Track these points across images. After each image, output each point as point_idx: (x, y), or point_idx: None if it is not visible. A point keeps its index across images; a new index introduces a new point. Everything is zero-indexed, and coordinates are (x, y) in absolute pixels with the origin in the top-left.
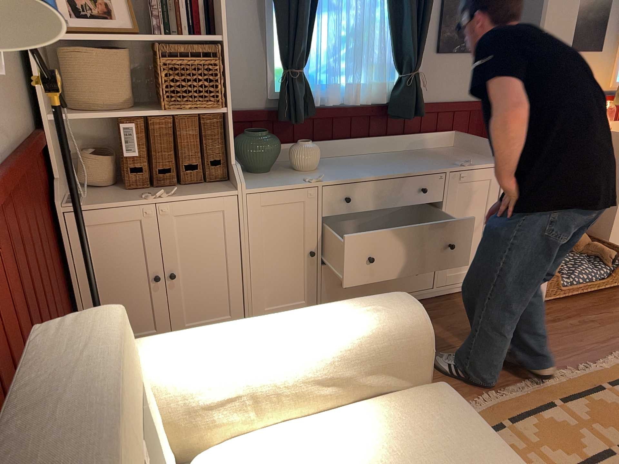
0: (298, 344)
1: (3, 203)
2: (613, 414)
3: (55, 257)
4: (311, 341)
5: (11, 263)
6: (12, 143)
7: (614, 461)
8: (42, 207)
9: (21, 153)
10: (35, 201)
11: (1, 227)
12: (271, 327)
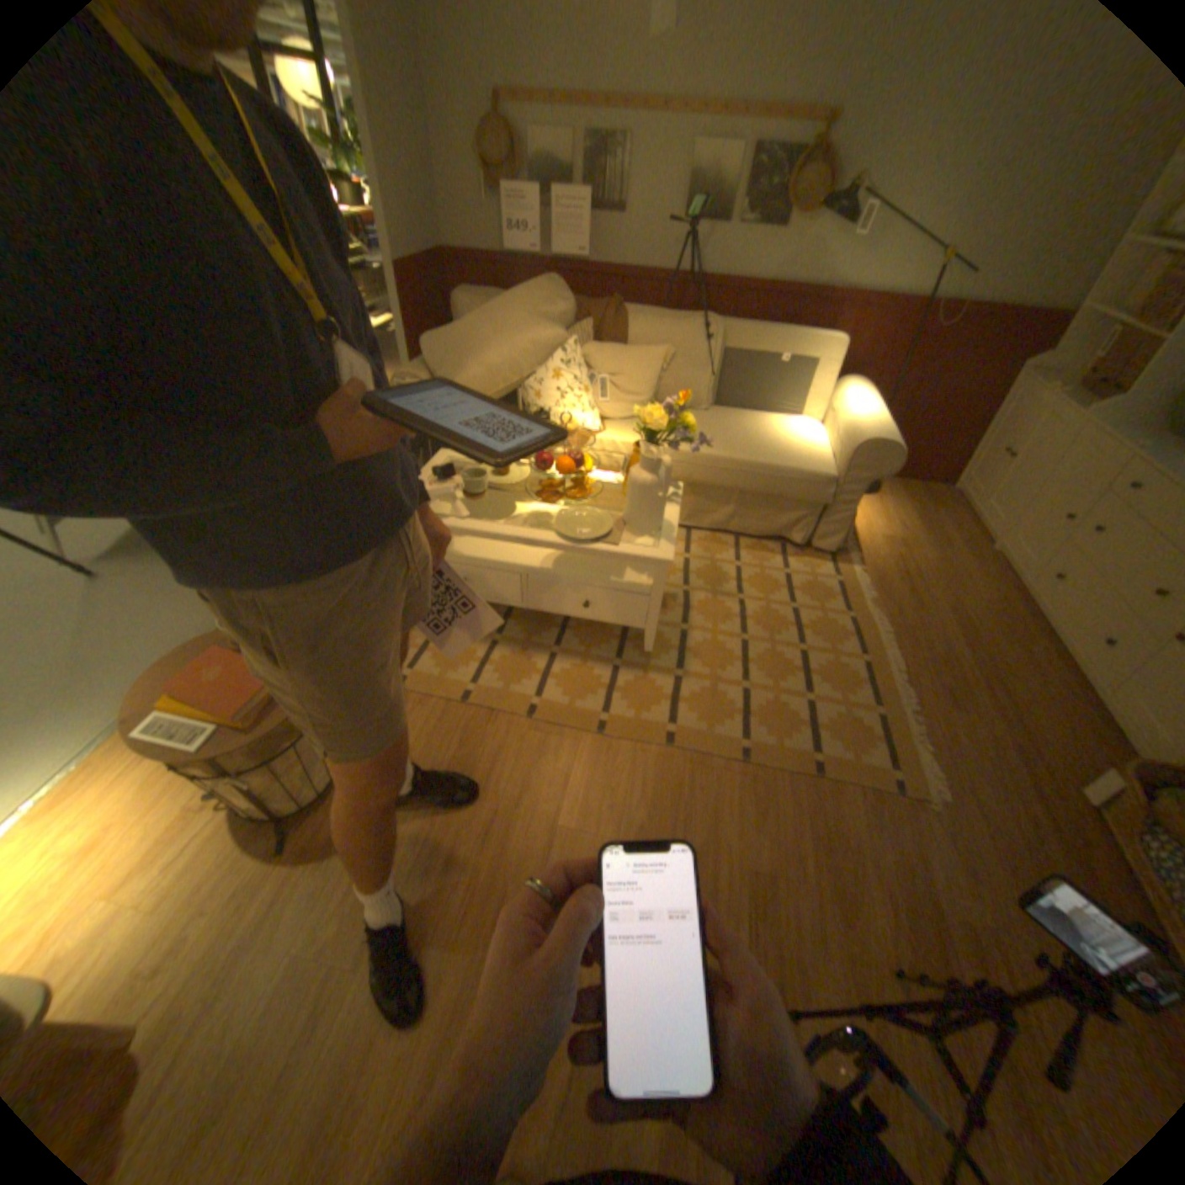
0: (854, 411)
1: (934, 316)
2: (842, 684)
3: (987, 392)
4: (855, 414)
5: (911, 344)
6: (1003, 300)
7: (796, 642)
8: (1005, 355)
9: (992, 305)
10: (993, 343)
11: (919, 325)
12: (868, 406)
